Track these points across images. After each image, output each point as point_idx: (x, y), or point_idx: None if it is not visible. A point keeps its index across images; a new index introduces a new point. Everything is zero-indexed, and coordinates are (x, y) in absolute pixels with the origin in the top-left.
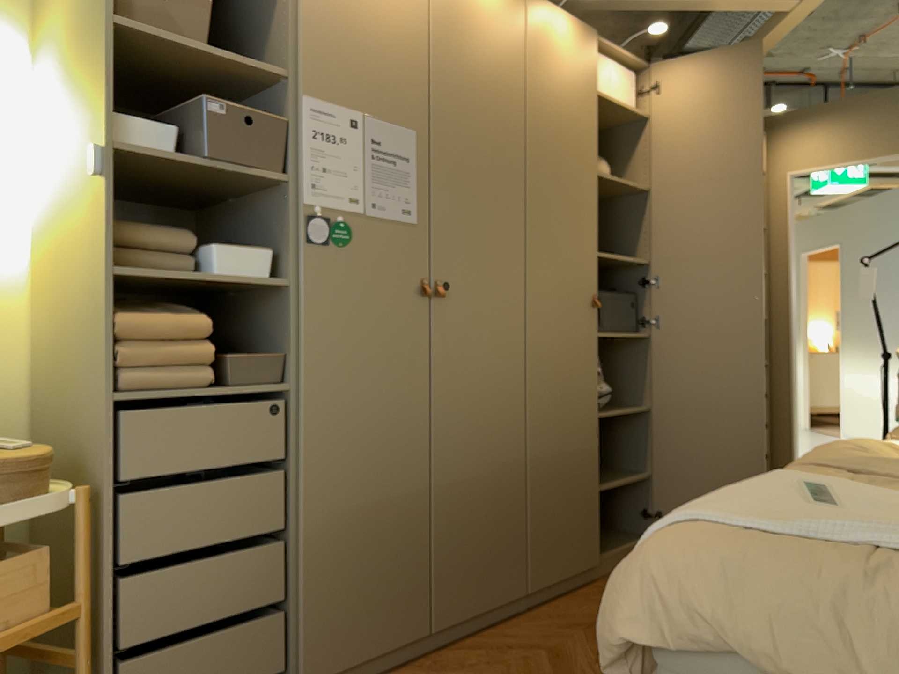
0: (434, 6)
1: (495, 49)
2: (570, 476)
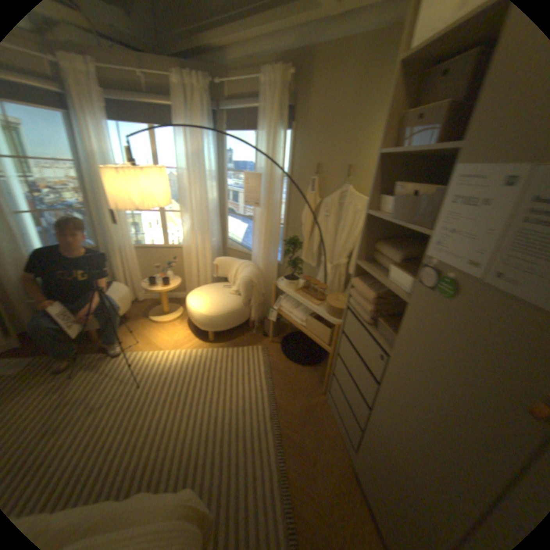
0: None
1: None
2: None
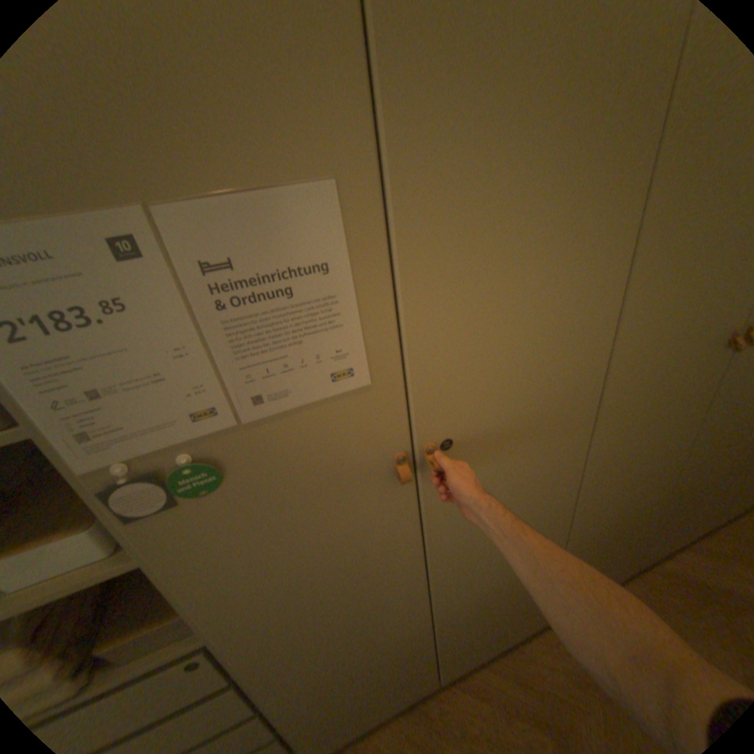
0: None
1: None
2: (622, 534)
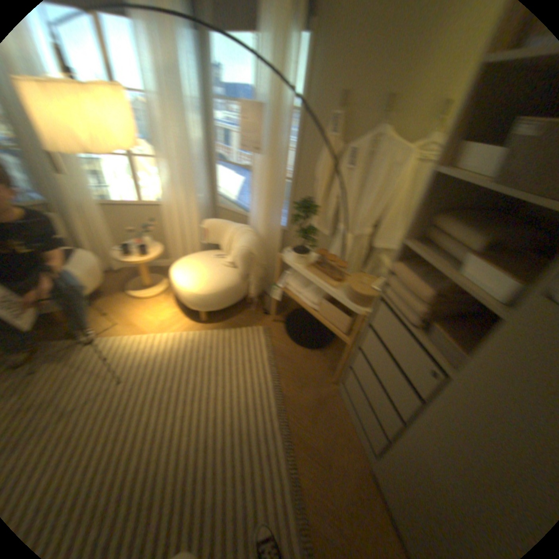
0: None
1: None
2: None
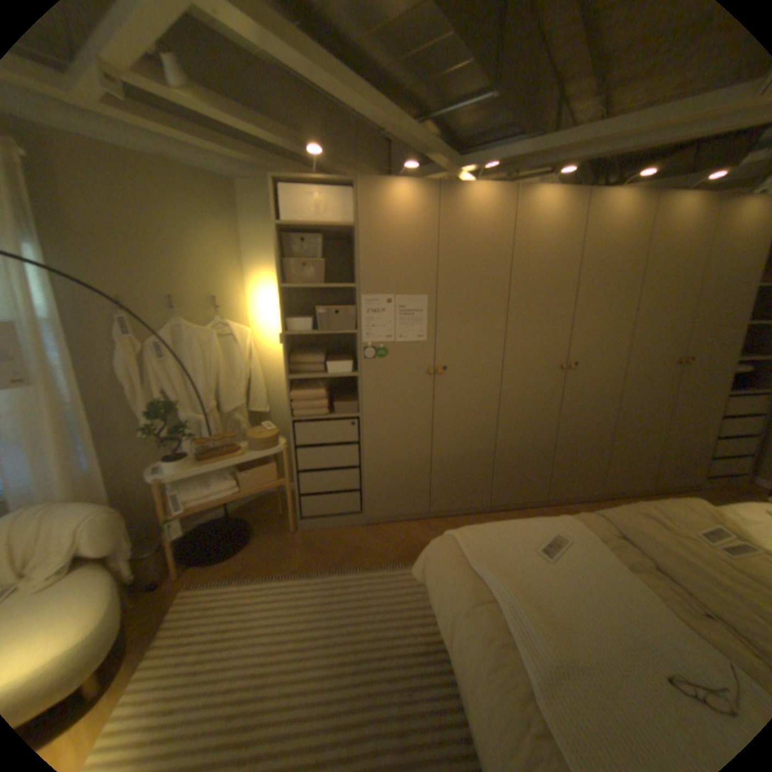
0: (441, 224)
1: (487, 233)
2: (527, 457)
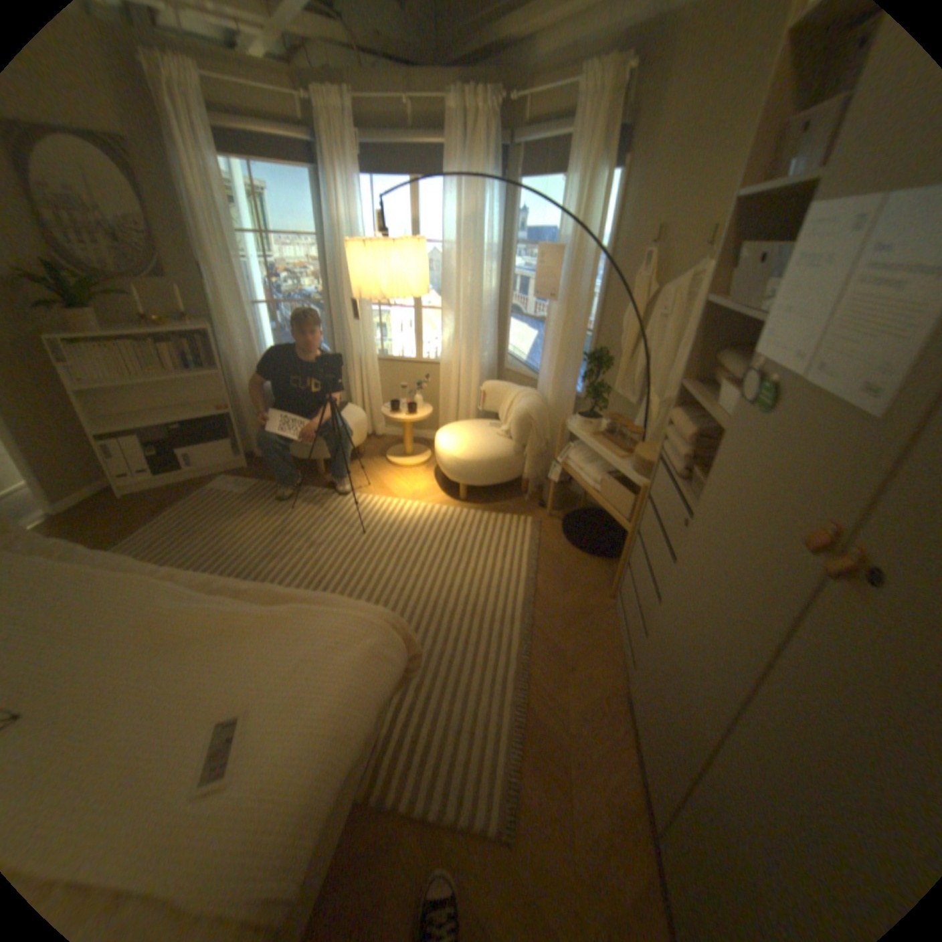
0: None
1: None
2: None
